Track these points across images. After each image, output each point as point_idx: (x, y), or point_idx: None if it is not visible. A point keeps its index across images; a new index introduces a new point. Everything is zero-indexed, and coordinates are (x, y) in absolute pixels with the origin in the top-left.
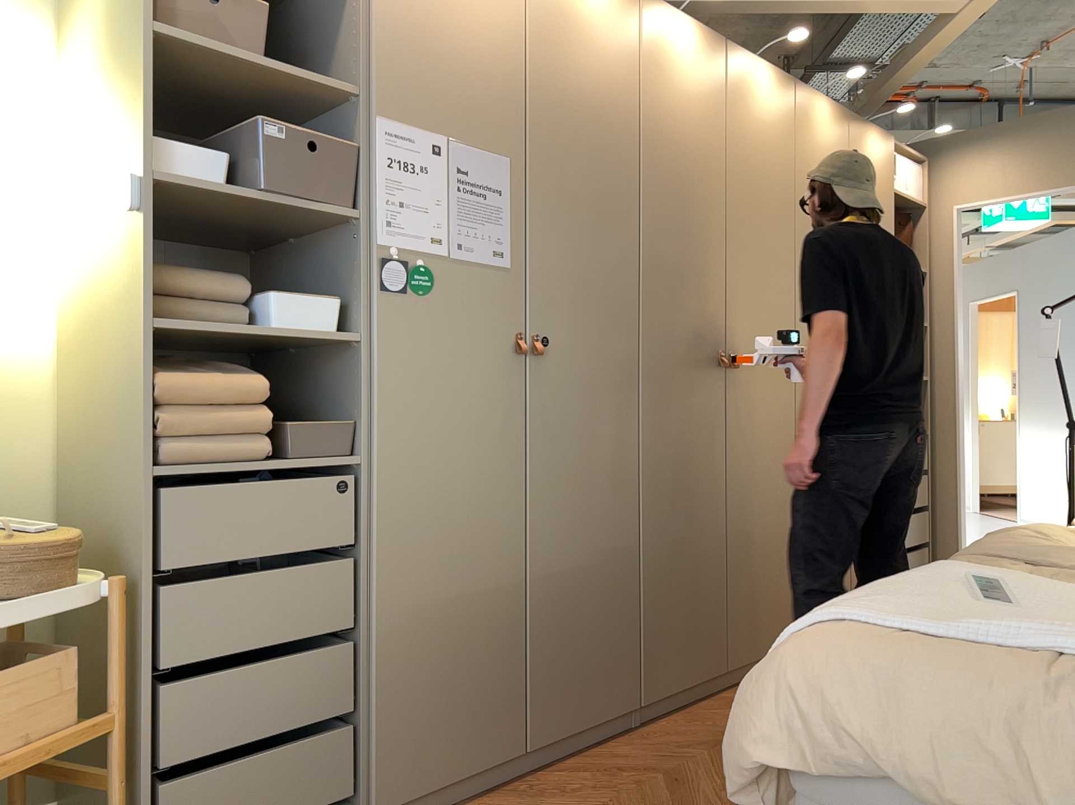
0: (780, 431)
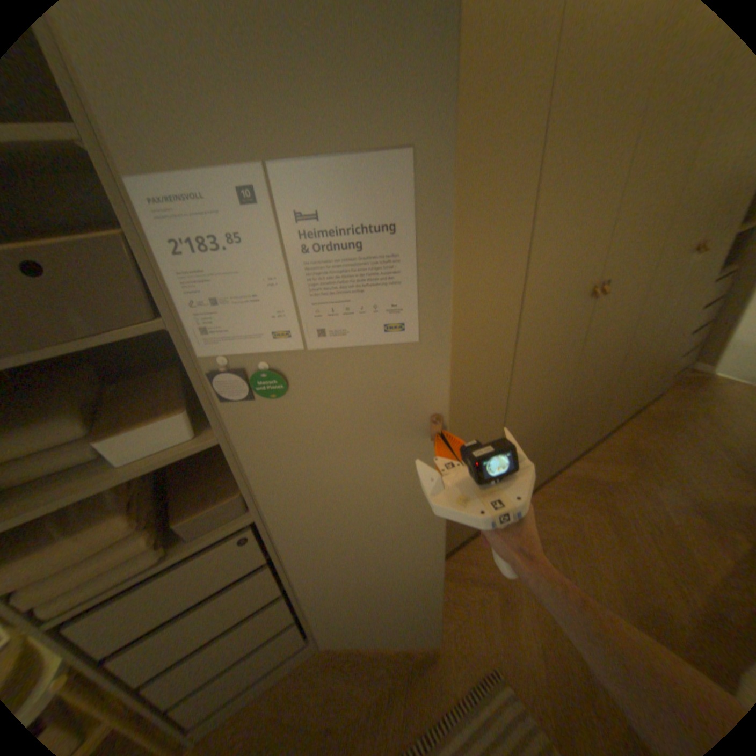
0: (625, 325)
